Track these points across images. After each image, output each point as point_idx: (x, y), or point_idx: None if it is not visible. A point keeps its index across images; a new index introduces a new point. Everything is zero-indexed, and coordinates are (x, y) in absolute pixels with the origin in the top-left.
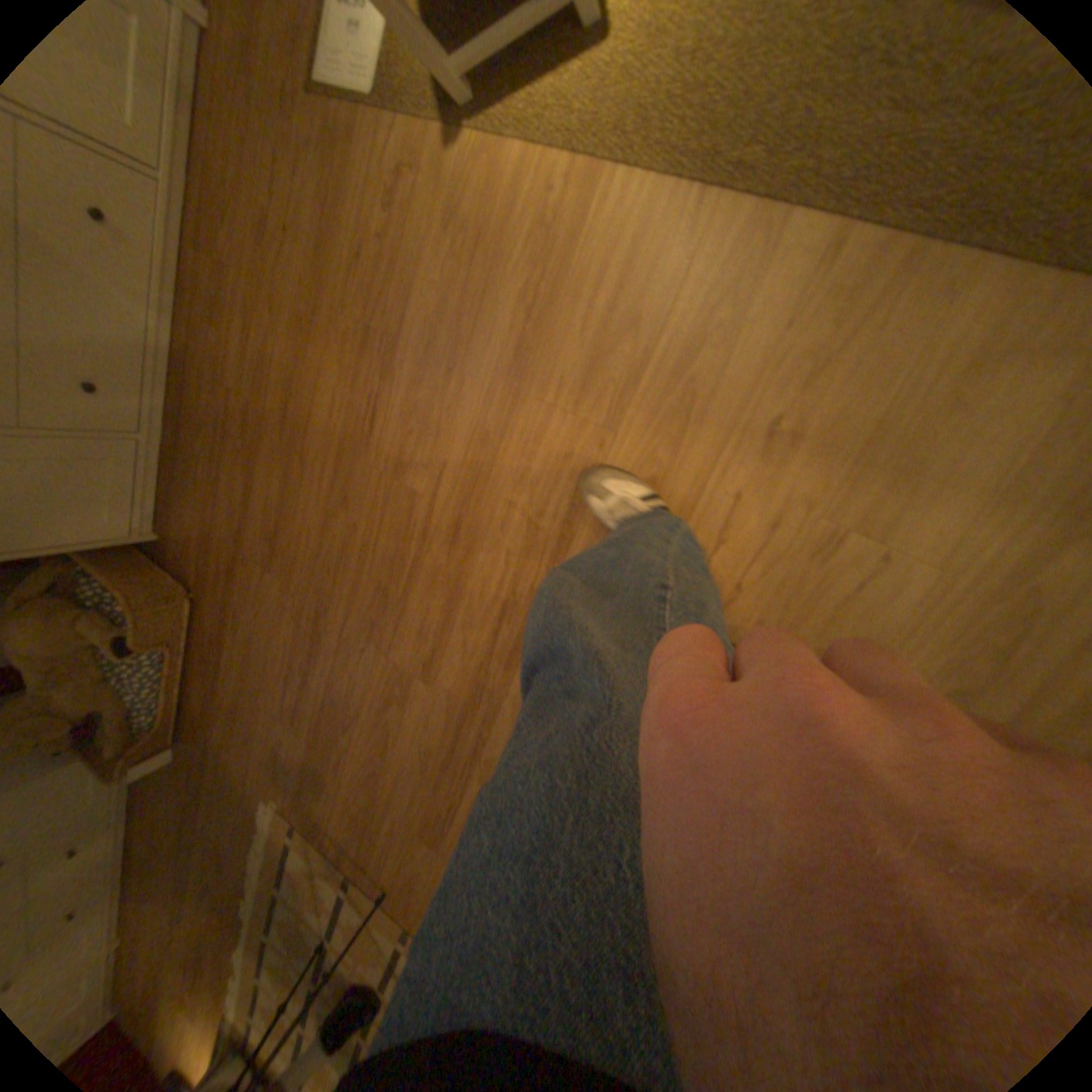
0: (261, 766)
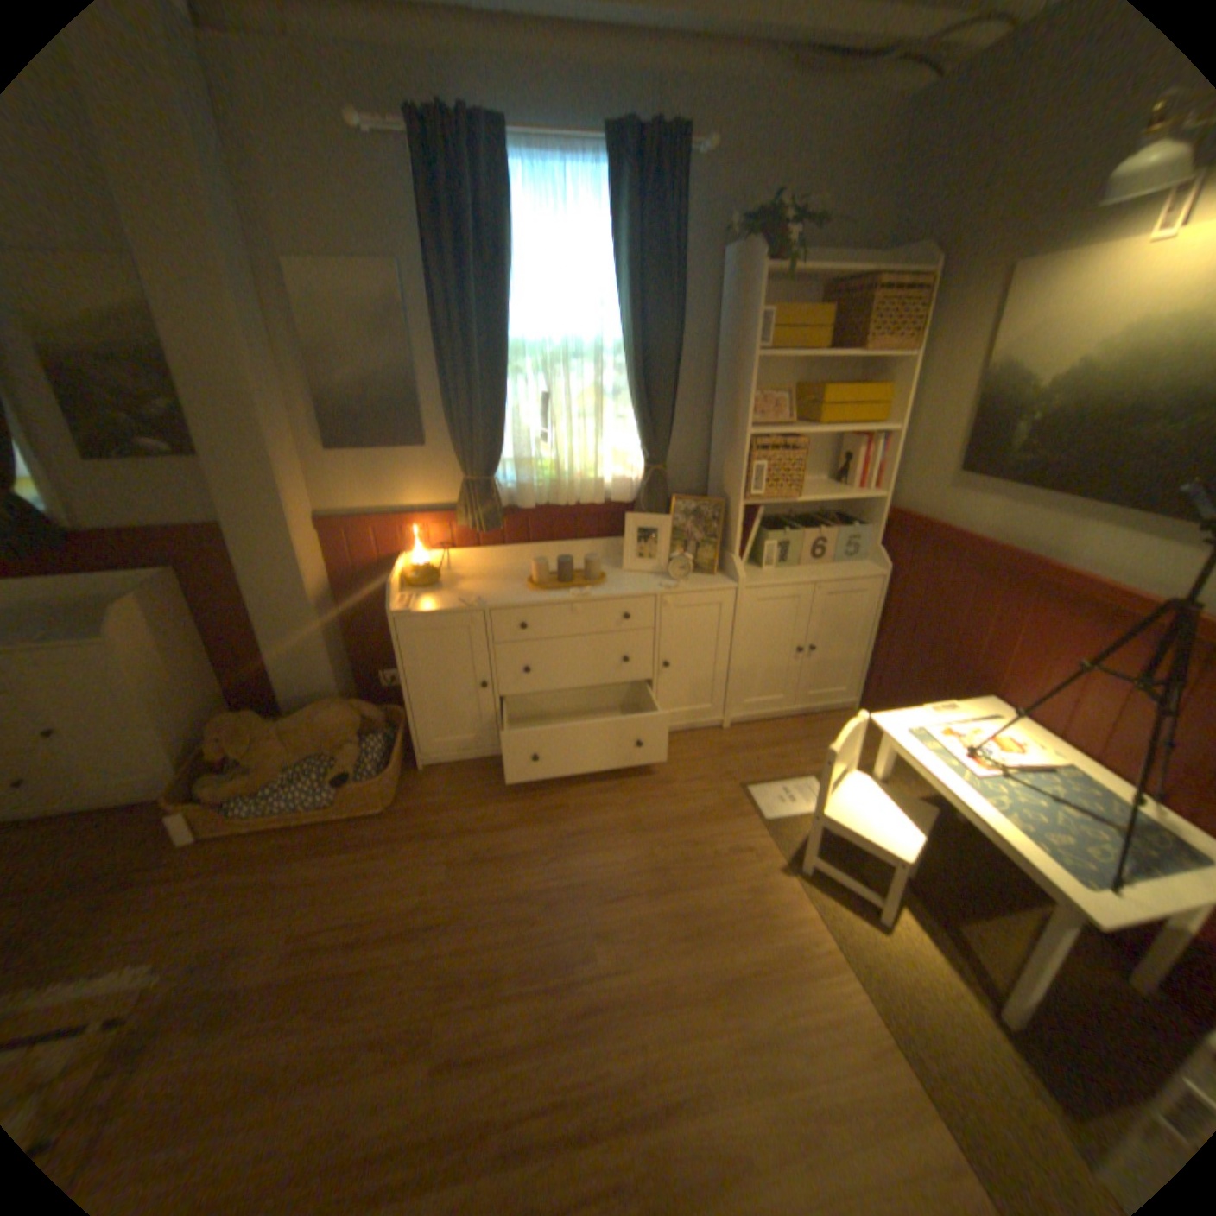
0: (212, 954)
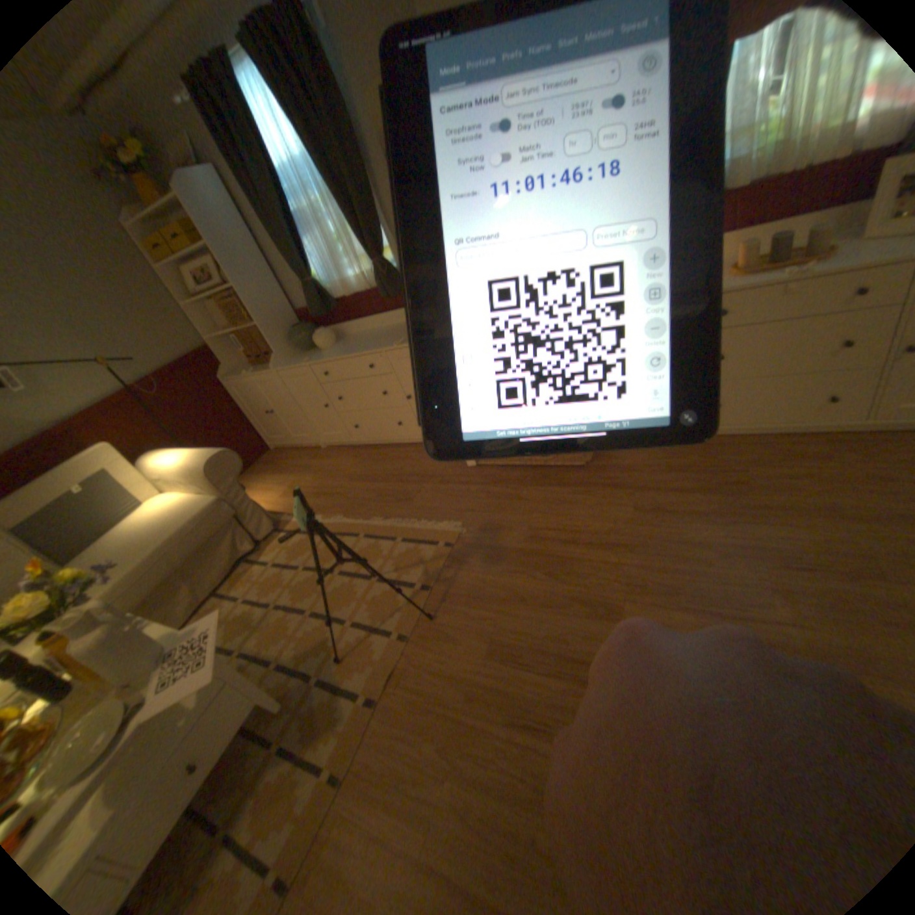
0: (488, 523)
